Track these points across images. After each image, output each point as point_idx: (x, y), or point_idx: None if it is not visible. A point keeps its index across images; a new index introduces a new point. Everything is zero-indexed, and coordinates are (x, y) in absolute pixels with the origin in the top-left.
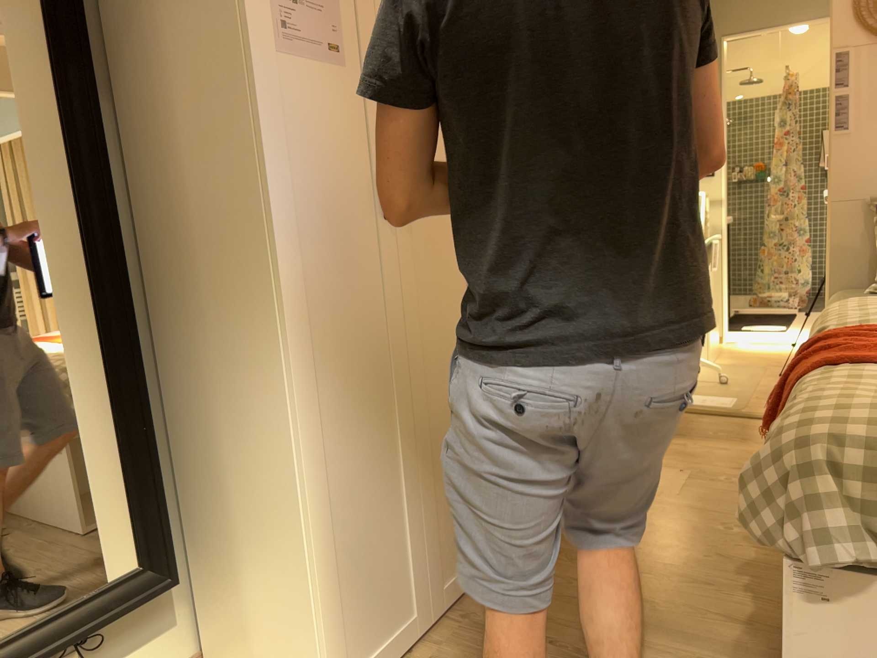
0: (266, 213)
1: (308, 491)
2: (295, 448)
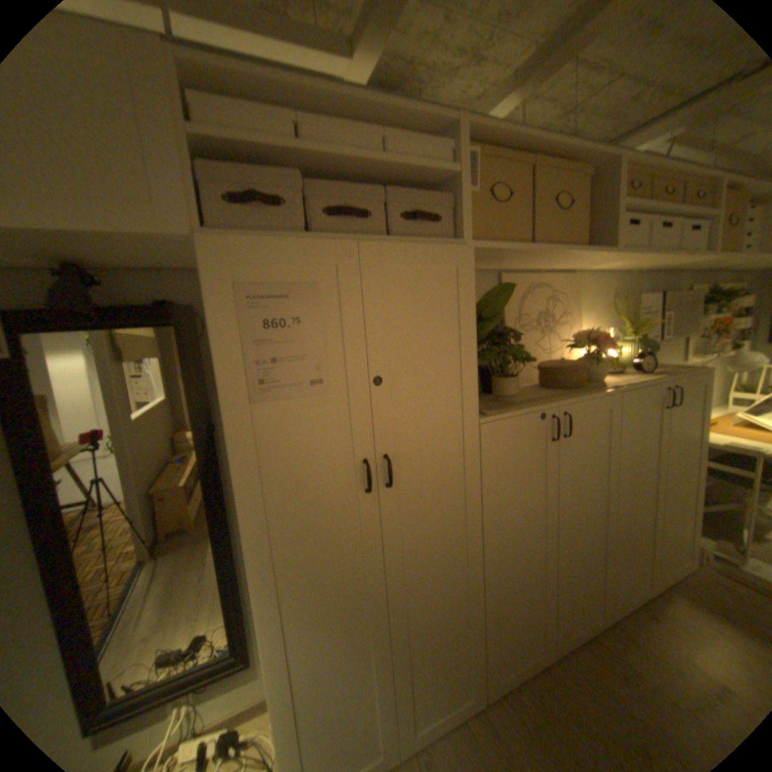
0: (240, 519)
1: (275, 690)
2: (263, 665)
